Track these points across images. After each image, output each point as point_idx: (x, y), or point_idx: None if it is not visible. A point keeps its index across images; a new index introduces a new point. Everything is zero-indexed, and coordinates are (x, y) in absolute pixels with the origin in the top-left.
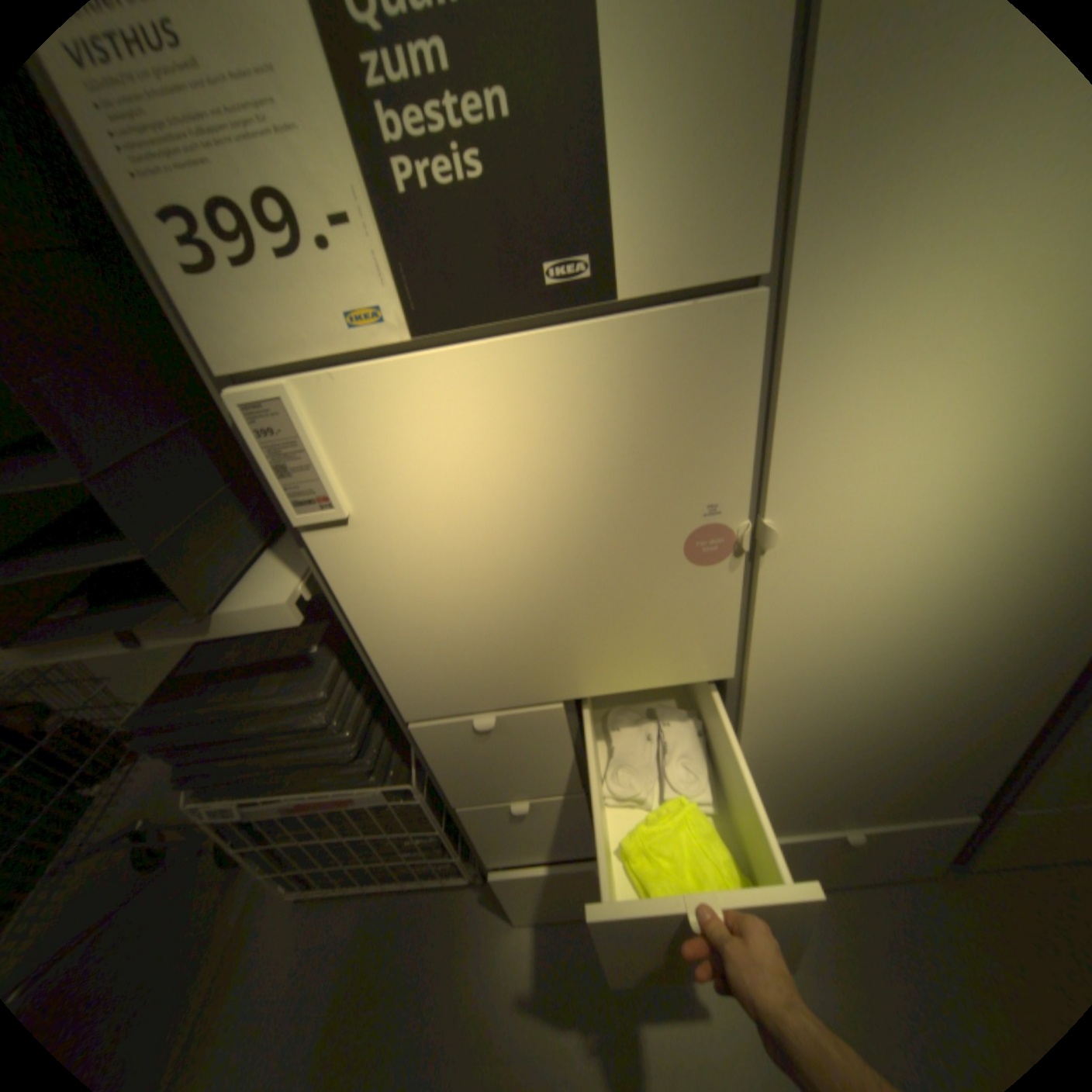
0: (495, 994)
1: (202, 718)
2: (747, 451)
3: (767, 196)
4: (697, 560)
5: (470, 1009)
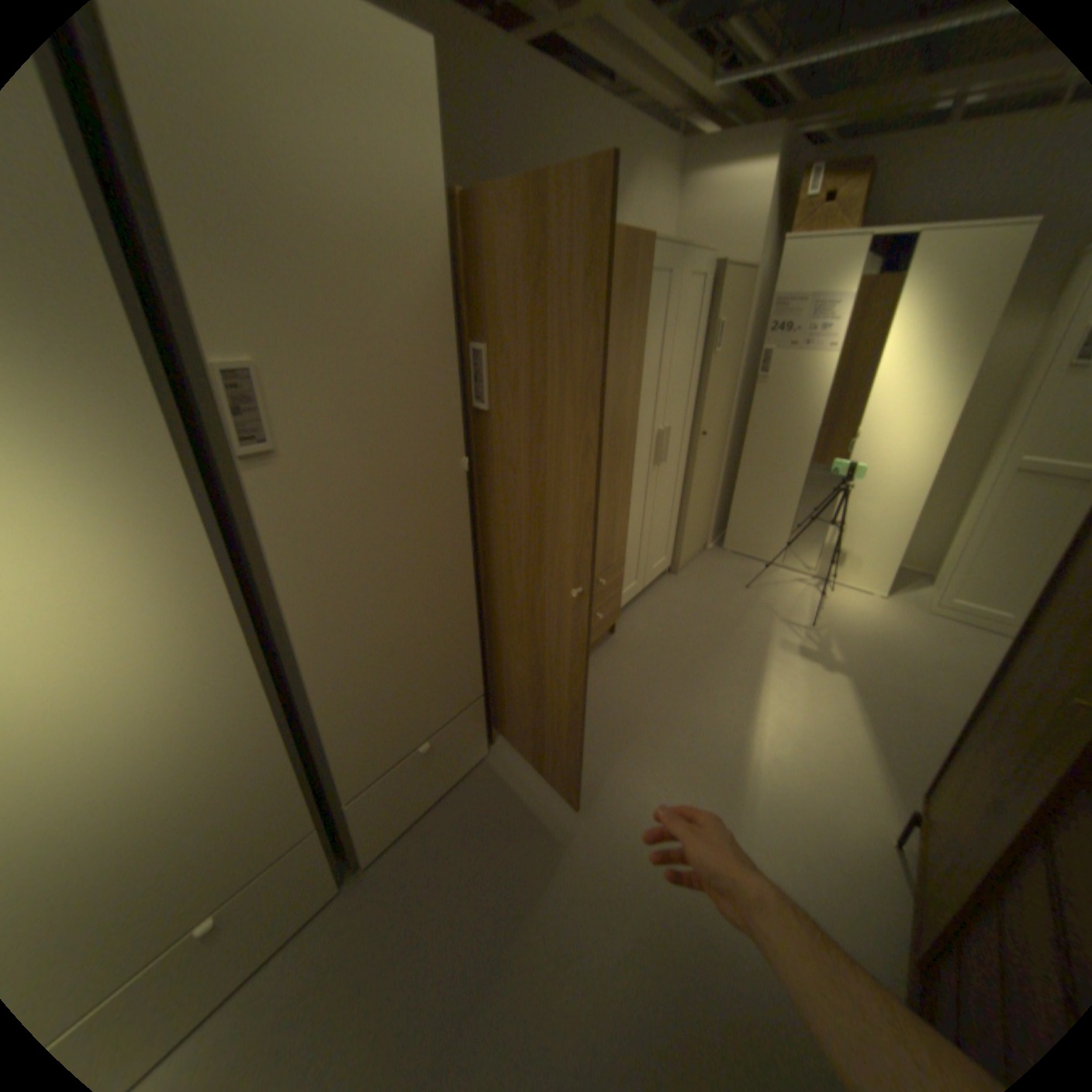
0: None
1: None
2: None
3: None
4: None
5: None
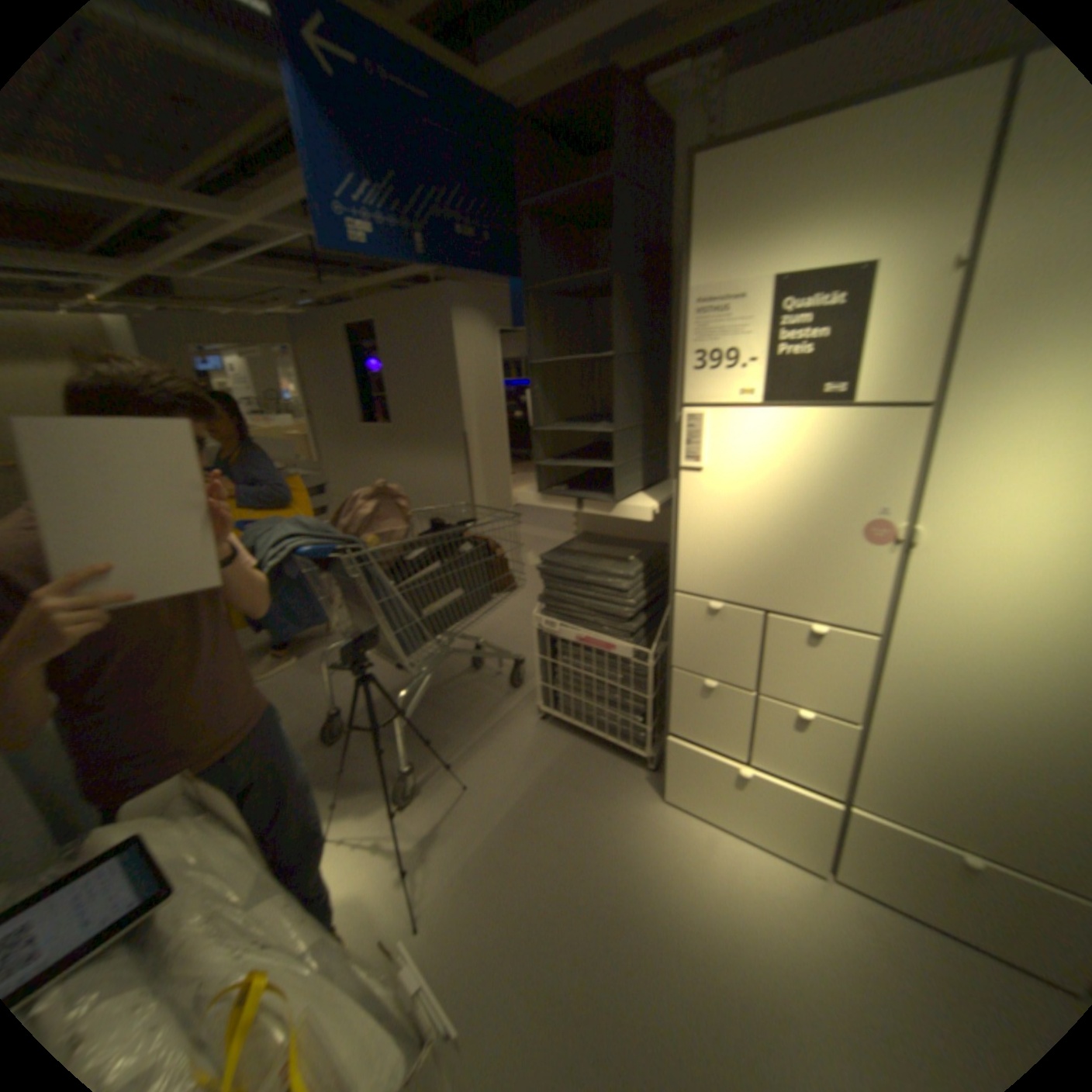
0: (639, 825)
1: (570, 567)
2: (911, 485)
3: (935, 374)
4: (869, 541)
5: (620, 822)
